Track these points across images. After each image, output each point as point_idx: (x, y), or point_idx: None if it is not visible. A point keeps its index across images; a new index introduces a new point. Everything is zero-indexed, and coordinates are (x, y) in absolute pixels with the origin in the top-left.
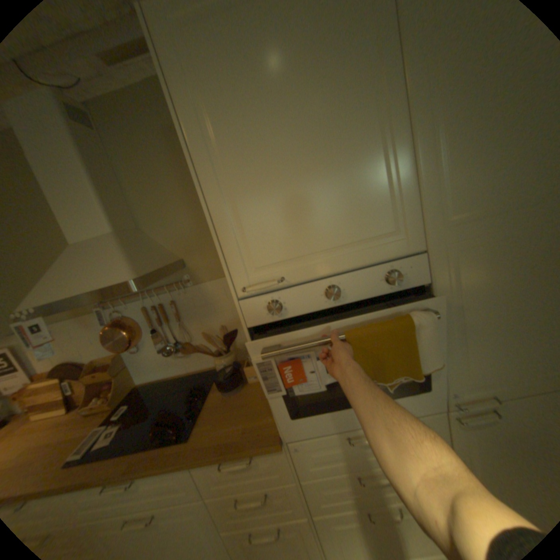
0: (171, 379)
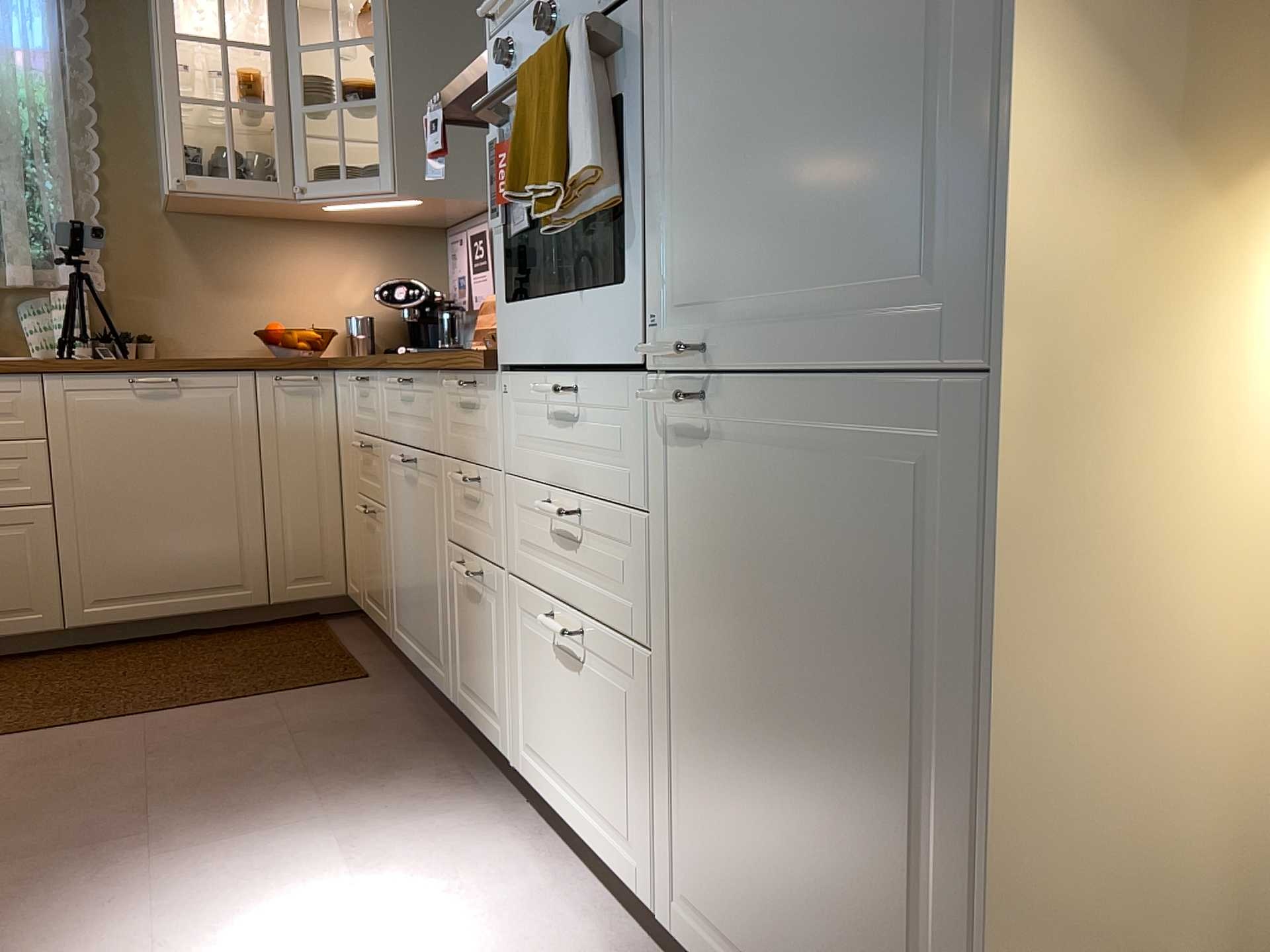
0: None
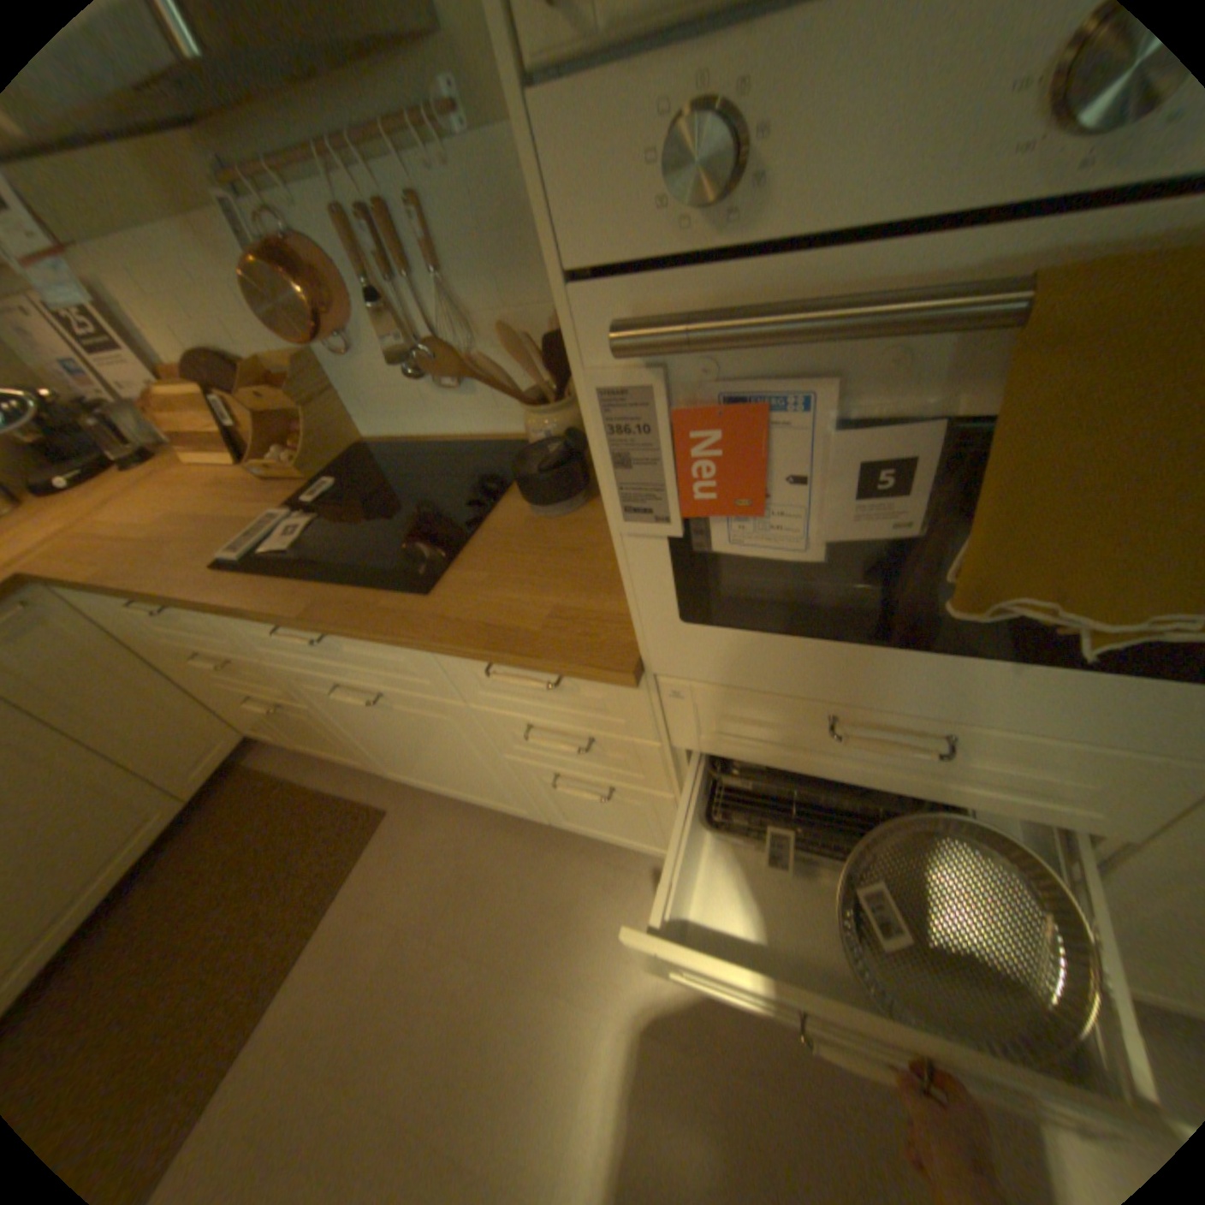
0: (433, 439)
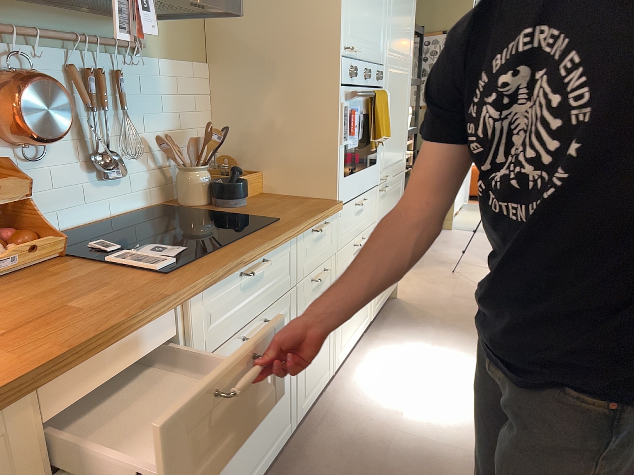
0: (83, 227)
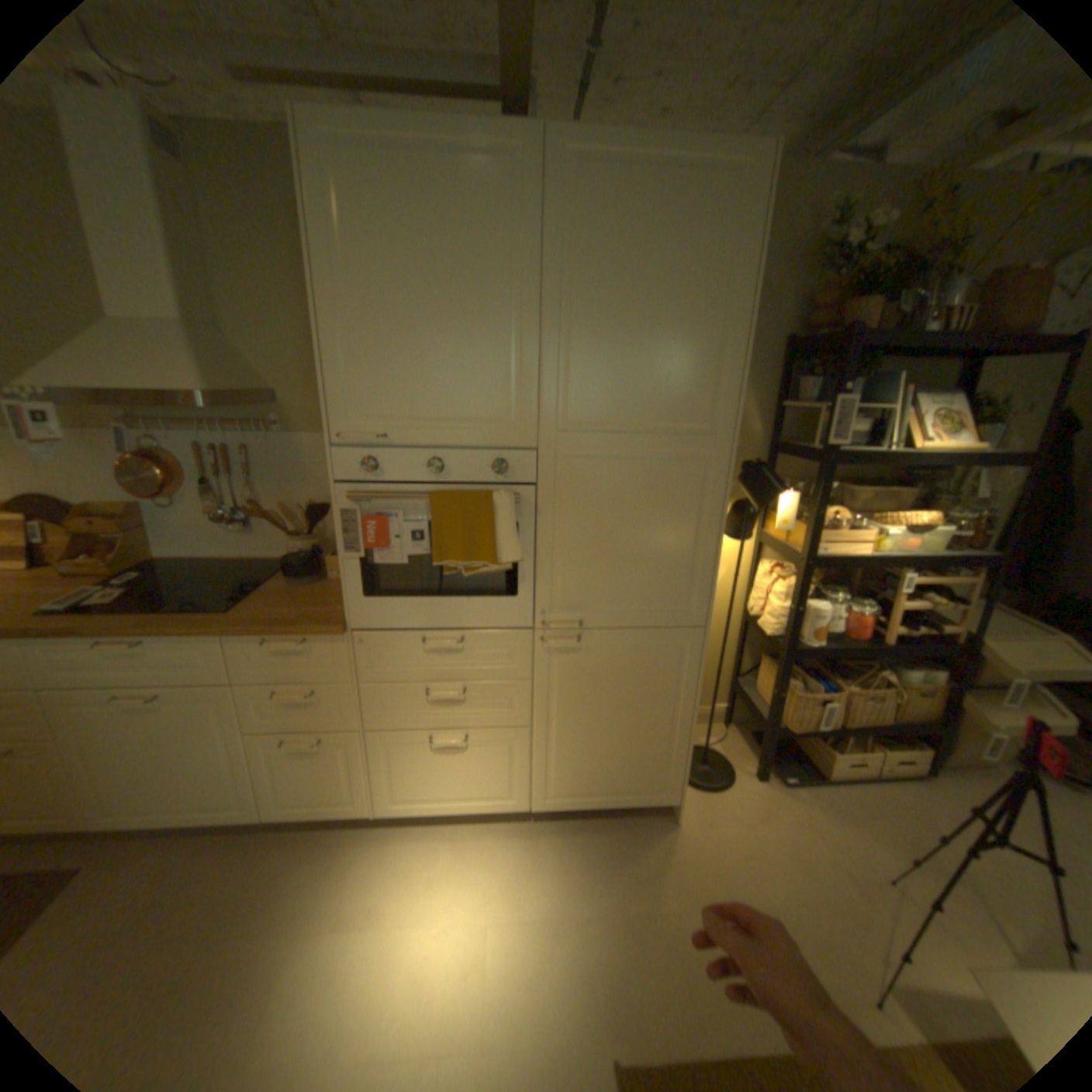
0: (213, 561)
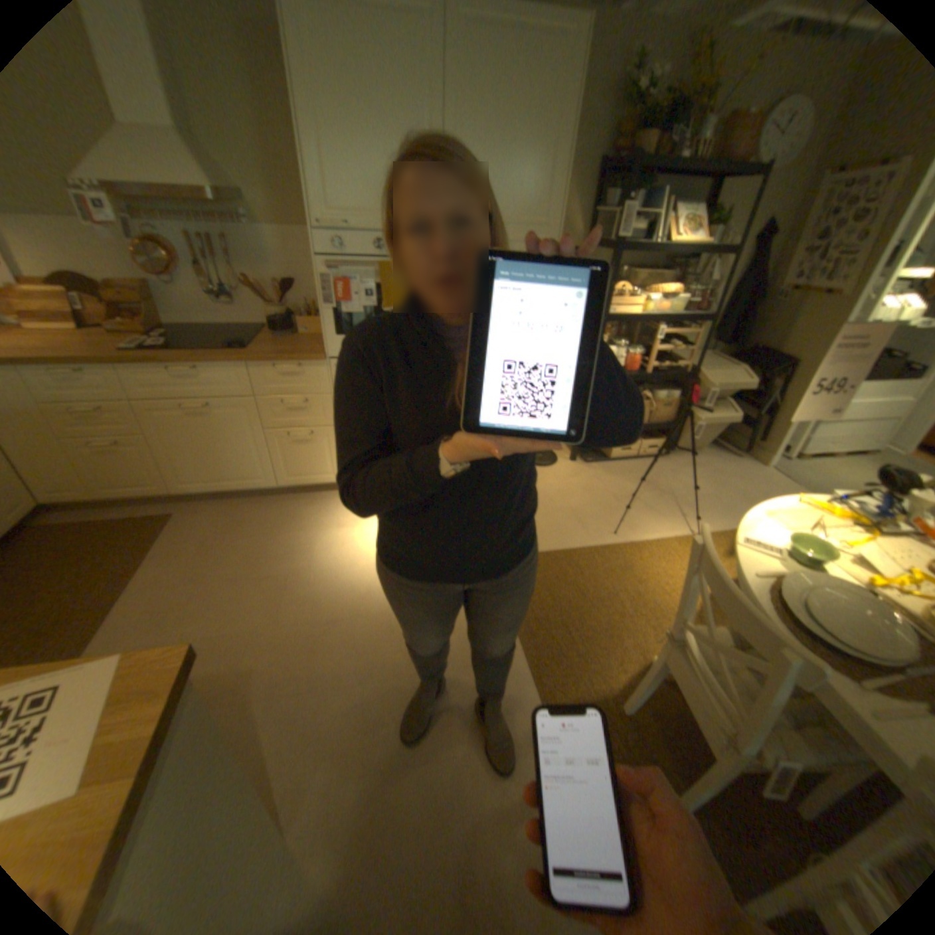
0: (204, 325)
